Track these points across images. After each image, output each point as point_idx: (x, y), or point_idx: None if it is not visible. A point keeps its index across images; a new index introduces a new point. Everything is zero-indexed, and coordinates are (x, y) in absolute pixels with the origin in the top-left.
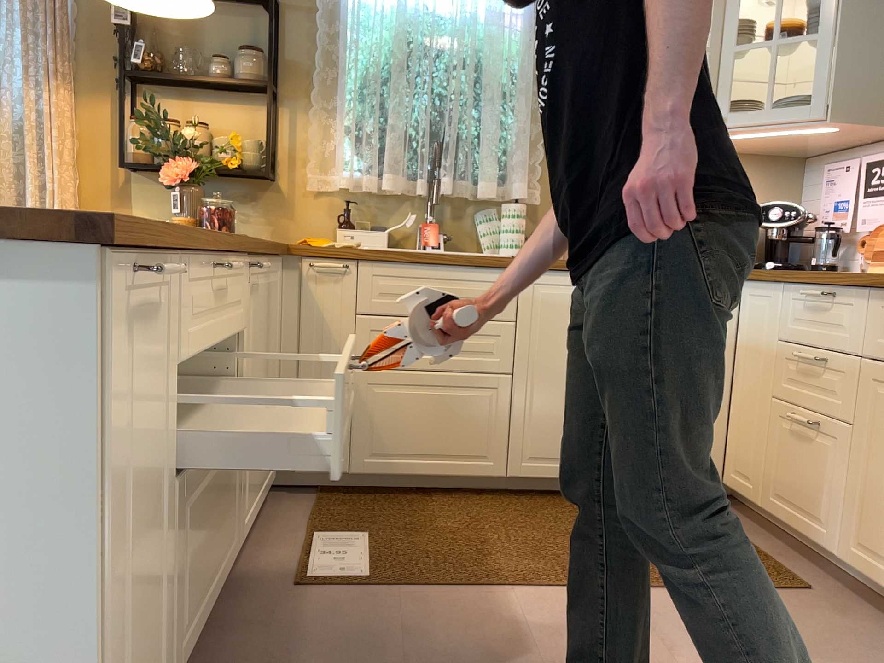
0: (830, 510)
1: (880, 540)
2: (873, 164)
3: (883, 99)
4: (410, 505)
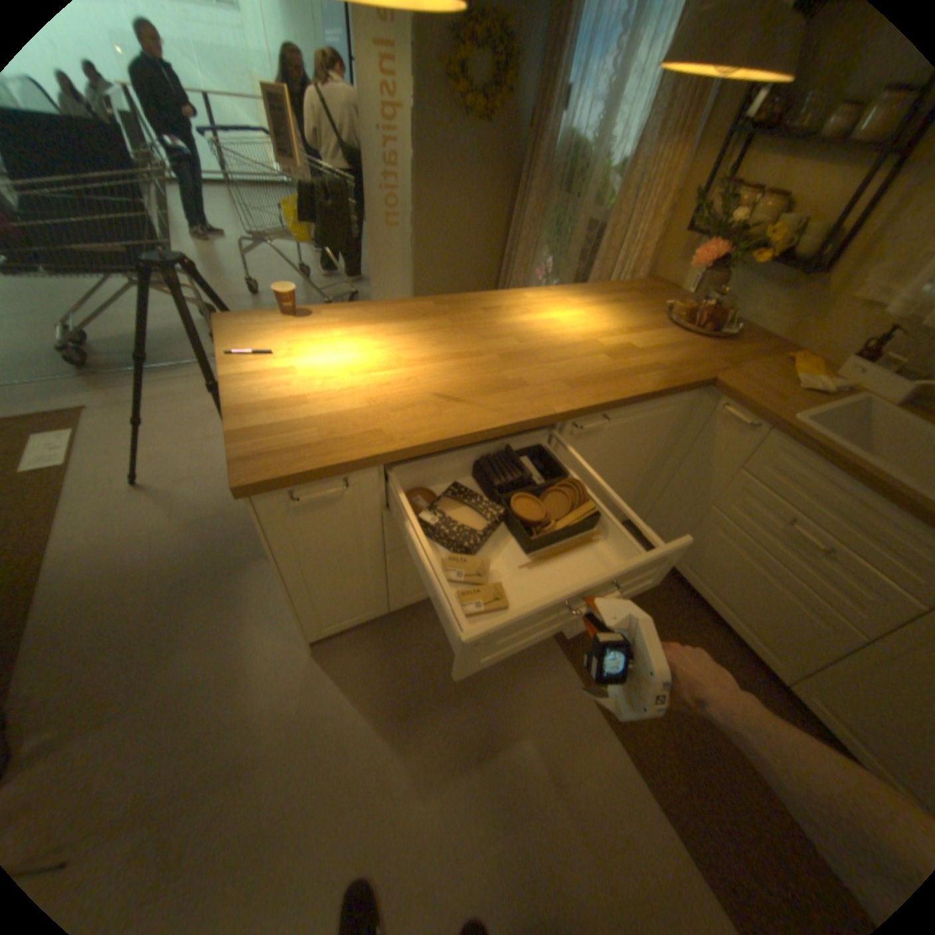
0: None
1: None
2: None
3: None
4: (689, 620)
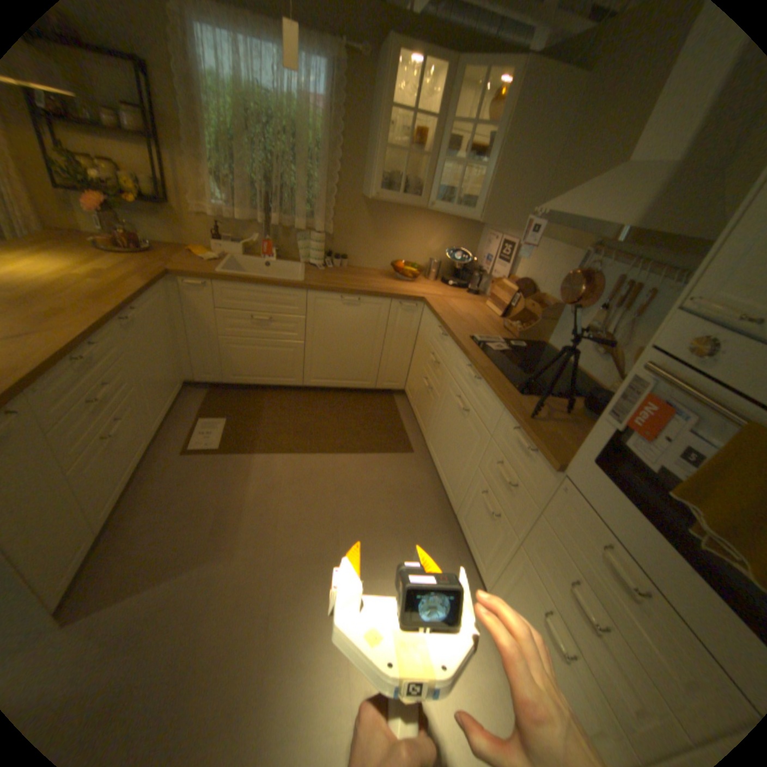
0: (427, 424)
1: (435, 444)
2: (505, 242)
3: (512, 213)
4: (253, 398)
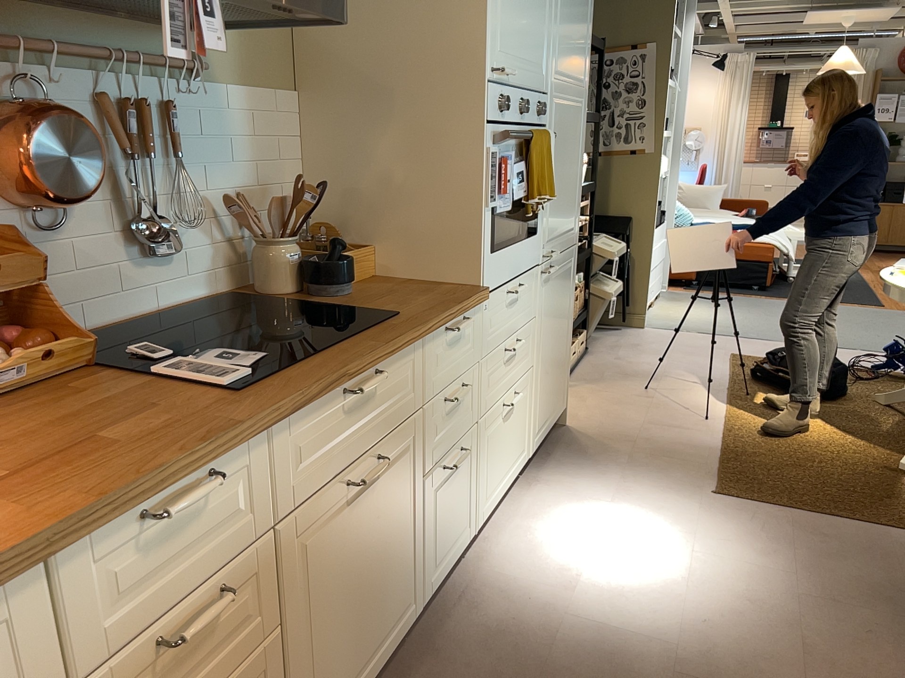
0: None
1: None
2: None
3: None
4: None
